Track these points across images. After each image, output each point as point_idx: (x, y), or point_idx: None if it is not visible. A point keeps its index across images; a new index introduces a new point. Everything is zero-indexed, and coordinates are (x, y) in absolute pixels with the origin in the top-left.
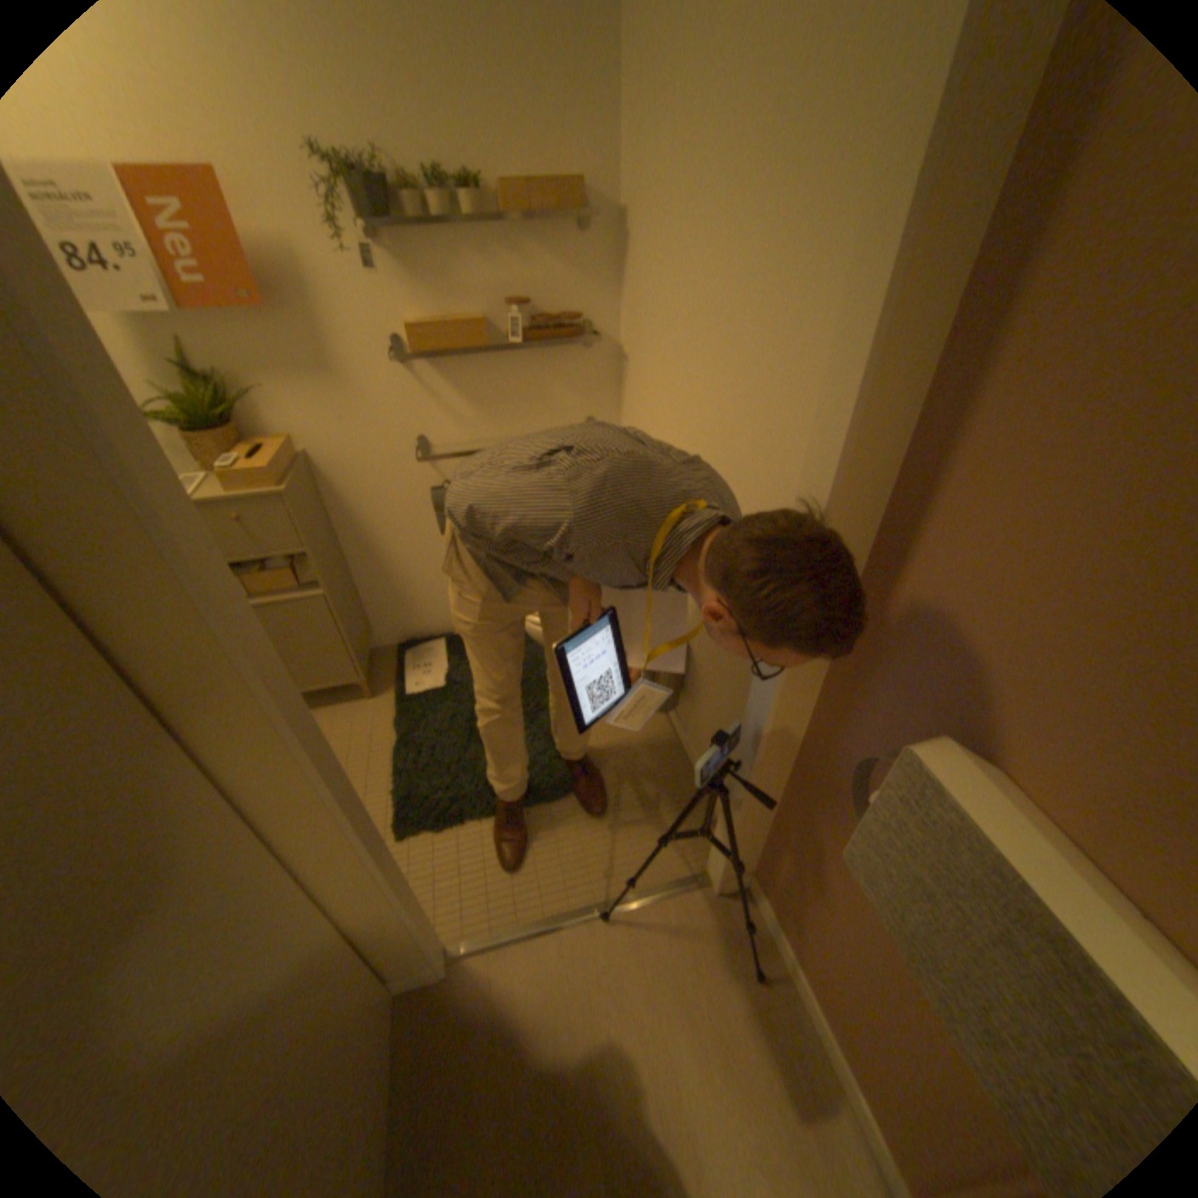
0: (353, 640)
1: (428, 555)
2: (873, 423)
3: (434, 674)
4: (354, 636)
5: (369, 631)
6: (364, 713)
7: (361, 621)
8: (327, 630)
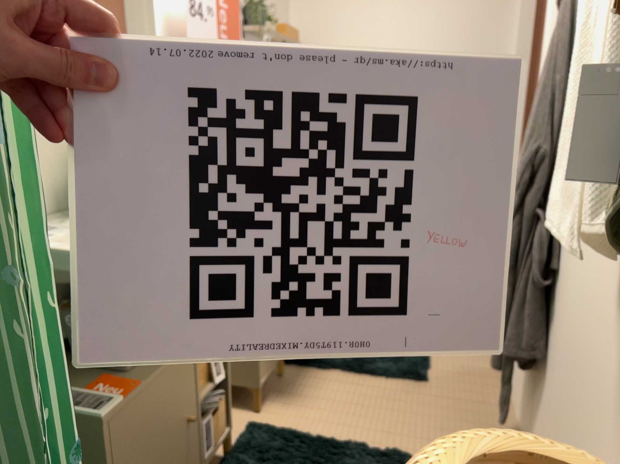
0: None
1: None
2: None
3: None
4: None
5: None
6: (297, 376)
7: None
8: None
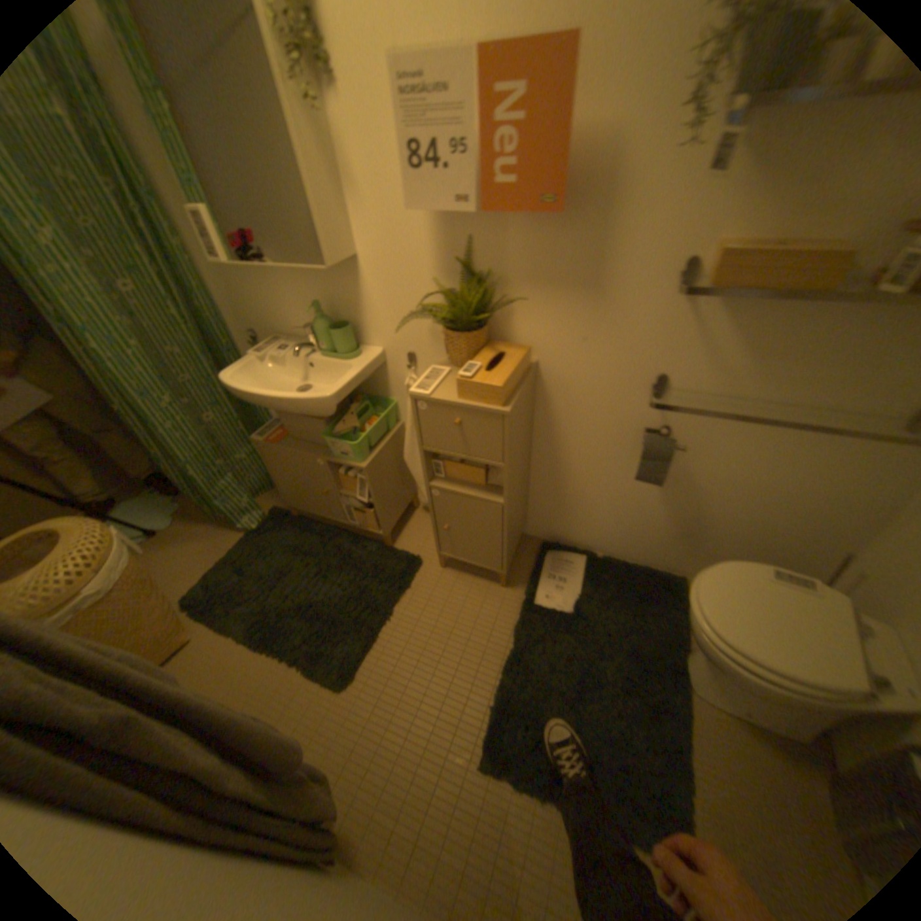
0: (509, 540)
1: (607, 483)
2: None
3: (565, 593)
4: (511, 535)
5: (523, 521)
6: (494, 599)
7: (521, 515)
8: (493, 528)
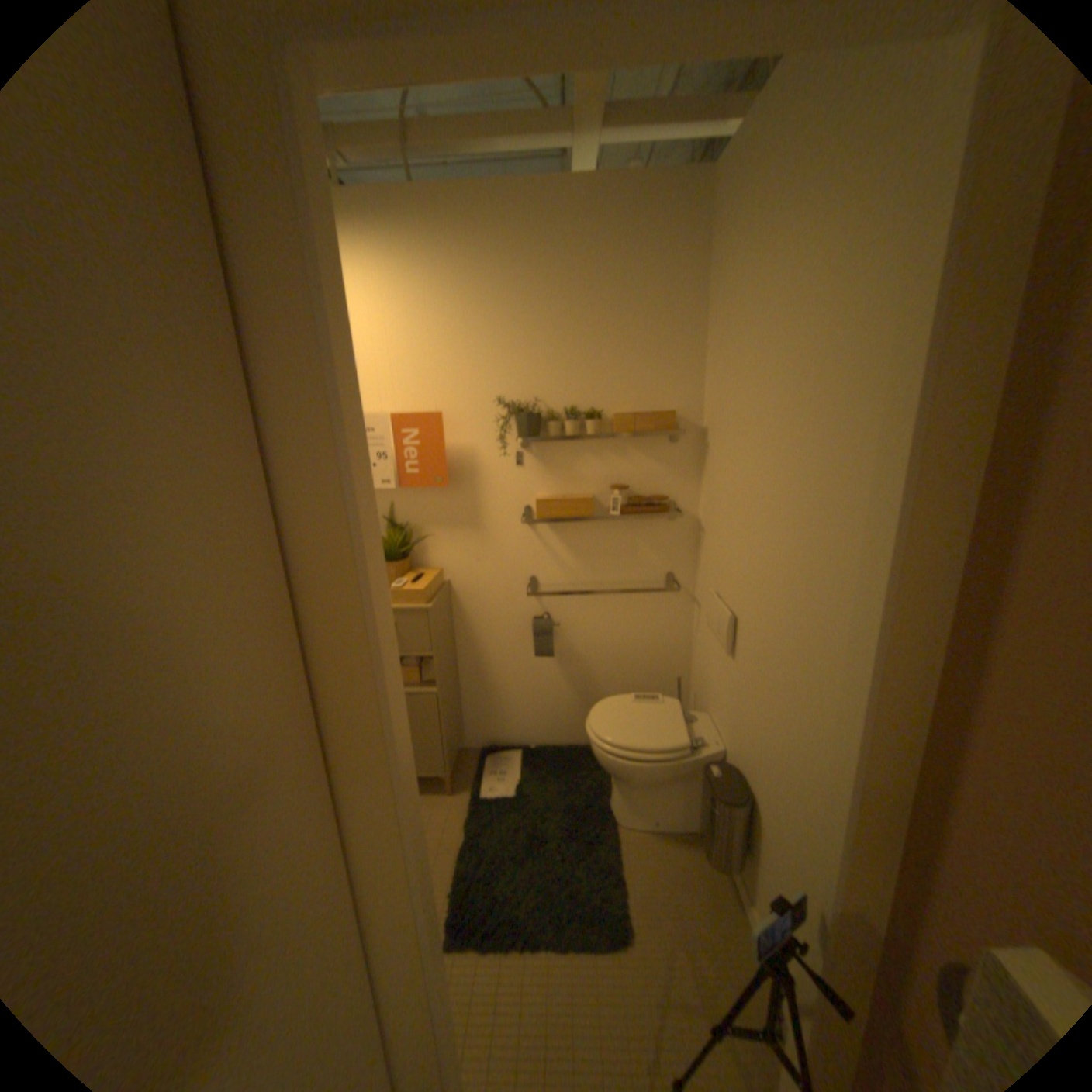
0: (448, 737)
1: (521, 672)
2: (916, 603)
3: (506, 783)
4: (449, 733)
5: (461, 731)
6: (441, 808)
7: (457, 720)
8: (431, 723)
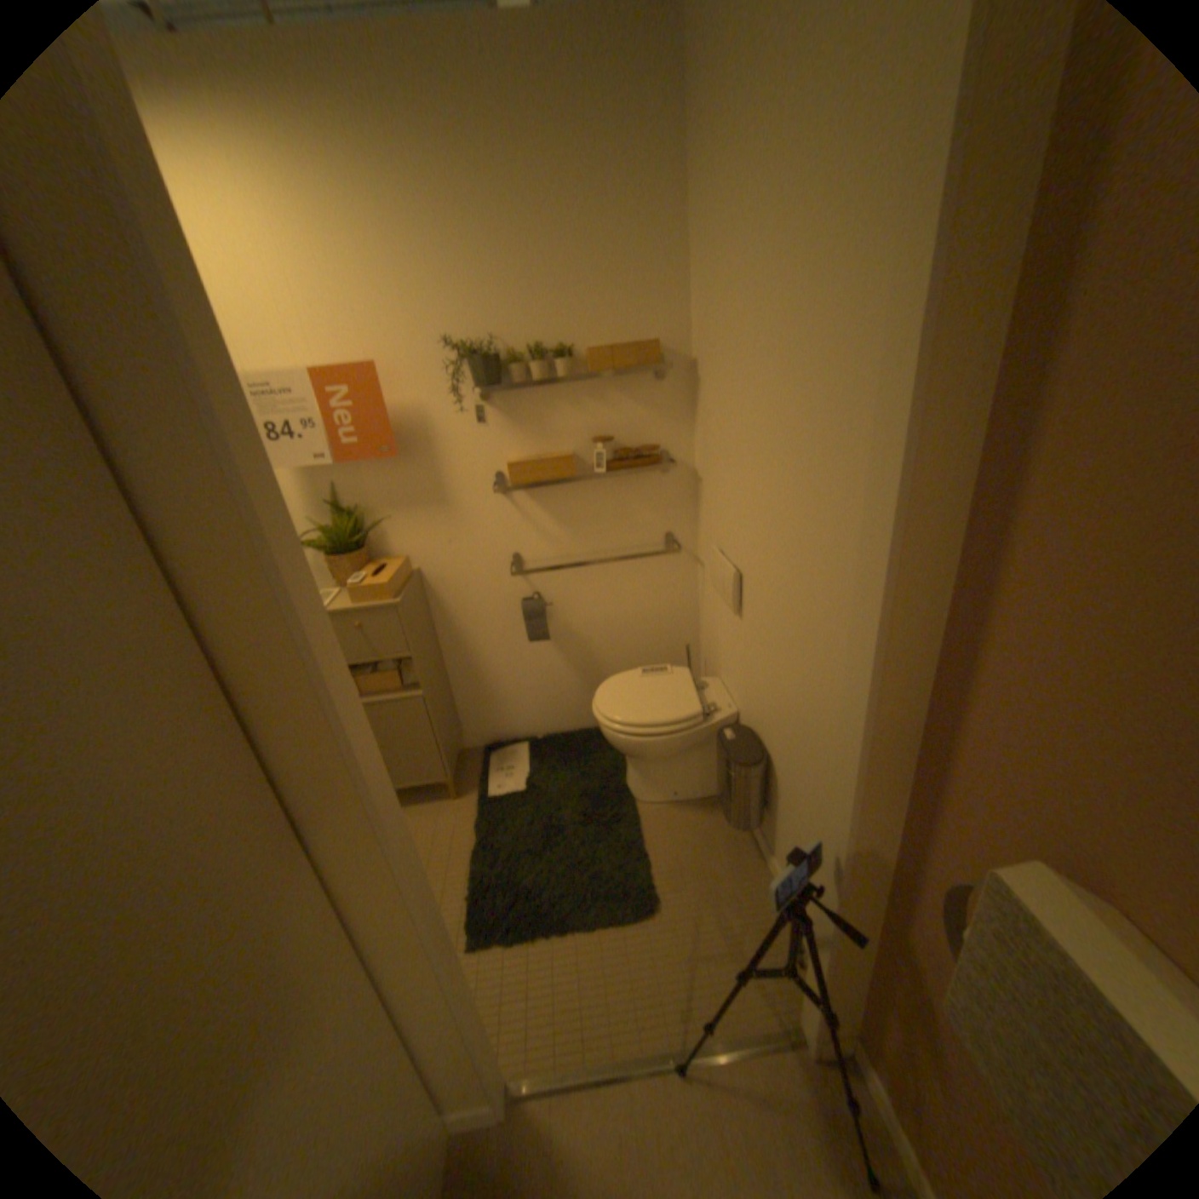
0: (444, 740)
1: (517, 661)
2: (924, 532)
3: (515, 778)
4: (445, 736)
5: (459, 731)
6: (447, 814)
7: (453, 721)
8: (422, 728)
